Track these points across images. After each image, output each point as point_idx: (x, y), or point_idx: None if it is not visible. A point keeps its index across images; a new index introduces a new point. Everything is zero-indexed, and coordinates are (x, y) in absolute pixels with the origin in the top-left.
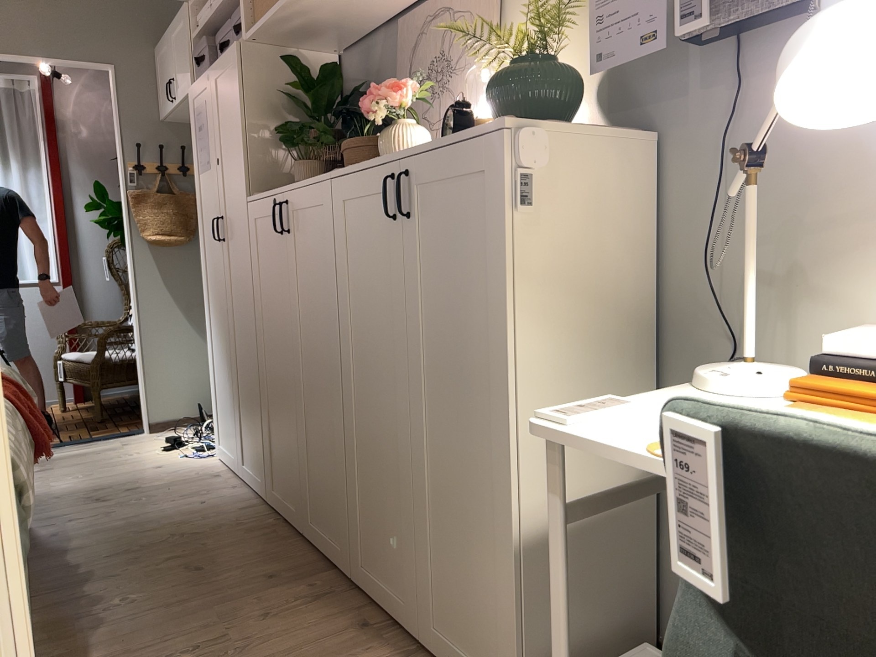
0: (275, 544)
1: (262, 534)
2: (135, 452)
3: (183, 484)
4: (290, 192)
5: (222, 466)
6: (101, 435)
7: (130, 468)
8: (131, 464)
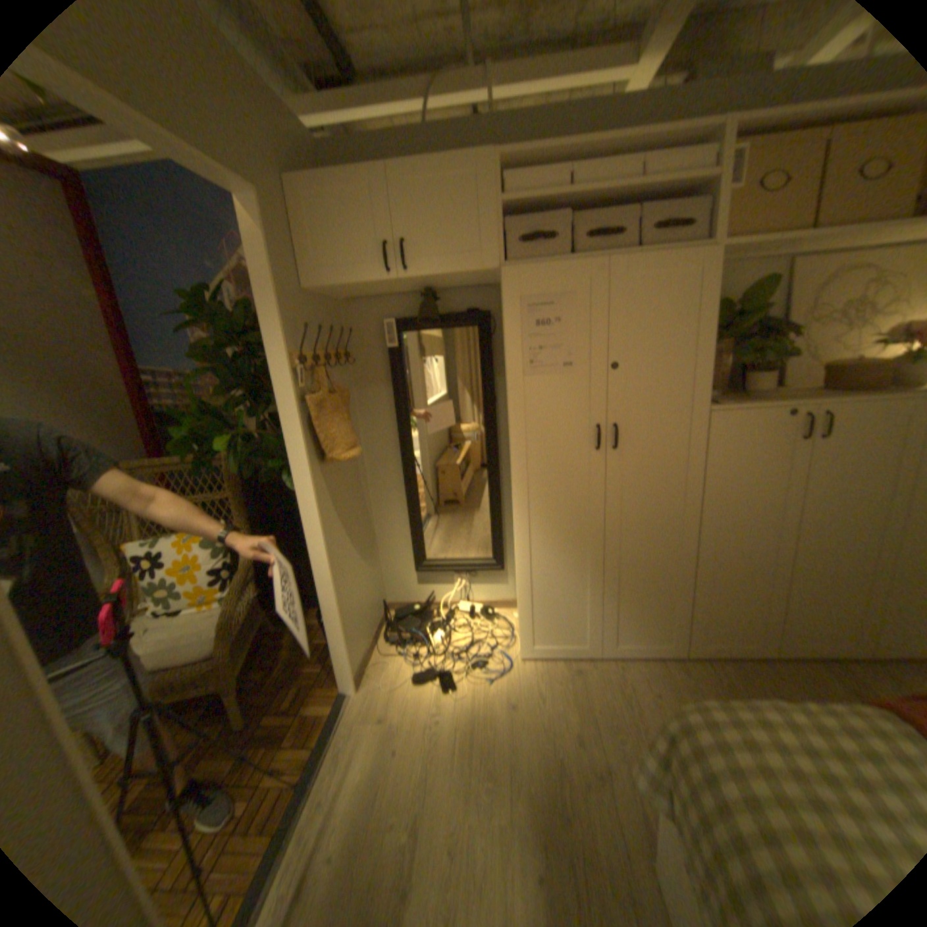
0: (783, 678)
1: (758, 680)
2: (431, 719)
3: (592, 701)
4: (844, 405)
5: (555, 664)
6: (319, 739)
7: (493, 732)
8: (477, 729)
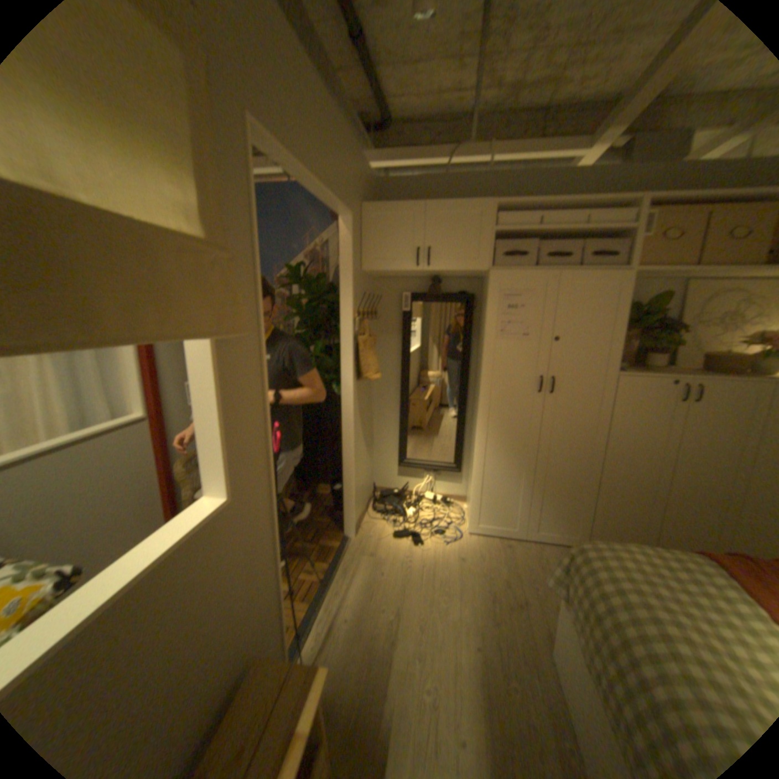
0: None
1: None
2: (406, 559)
3: (517, 564)
4: (712, 382)
5: (492, 540)
6: (333, 559)
7: (449, 572)
8: (437, 569)
